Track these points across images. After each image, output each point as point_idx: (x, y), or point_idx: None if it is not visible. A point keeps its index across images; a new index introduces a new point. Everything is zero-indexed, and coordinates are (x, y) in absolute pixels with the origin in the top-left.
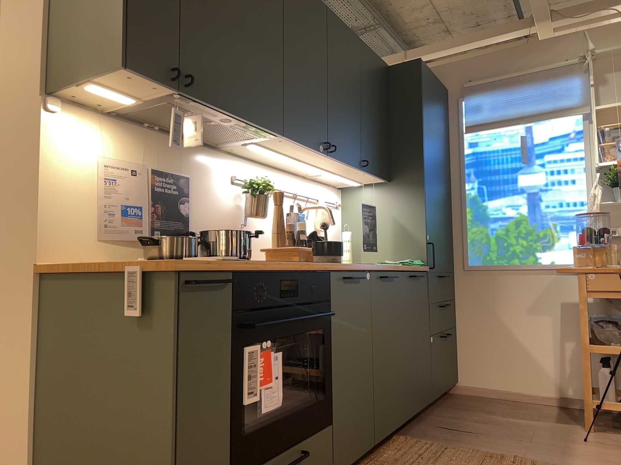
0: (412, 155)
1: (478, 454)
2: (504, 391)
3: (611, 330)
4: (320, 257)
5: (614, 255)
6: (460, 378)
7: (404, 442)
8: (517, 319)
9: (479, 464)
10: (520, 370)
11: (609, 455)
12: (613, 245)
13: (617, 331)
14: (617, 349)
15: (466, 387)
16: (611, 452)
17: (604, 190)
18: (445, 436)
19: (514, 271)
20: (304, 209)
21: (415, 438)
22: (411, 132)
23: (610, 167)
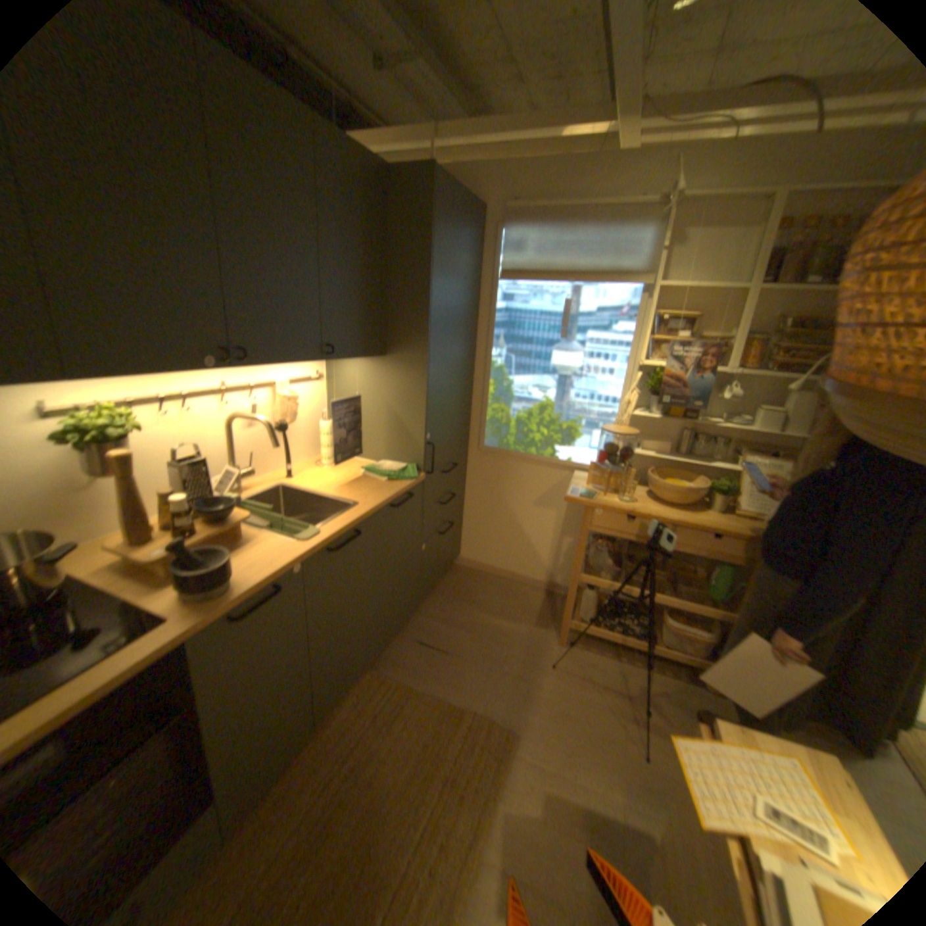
0: (414, 324)
1: (437, 712)
2: (500, 570)
3: (606, 558)
4: (178, 595)
5: (630, 485)
6: (461, 553)
7: (366, 686)
8: (523, 509)
9: (432, 736)
10: (517, 555)
11: (568, 698)
12: (633, 471)
13: (611, 563)
14: (605, 584)
15: (466, 561)
16: (572, 691)
17: (643, 390)
18: (416, 665)
19: (529, 461)
20: (235, 416)
21: (382, 673)
22: (415, 289)
23: (658, 365)
